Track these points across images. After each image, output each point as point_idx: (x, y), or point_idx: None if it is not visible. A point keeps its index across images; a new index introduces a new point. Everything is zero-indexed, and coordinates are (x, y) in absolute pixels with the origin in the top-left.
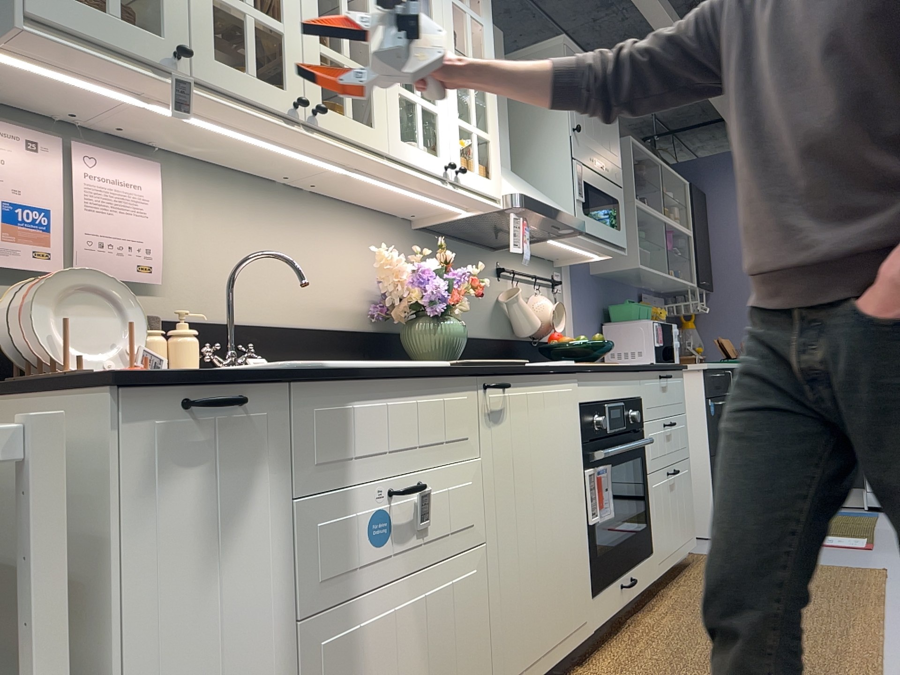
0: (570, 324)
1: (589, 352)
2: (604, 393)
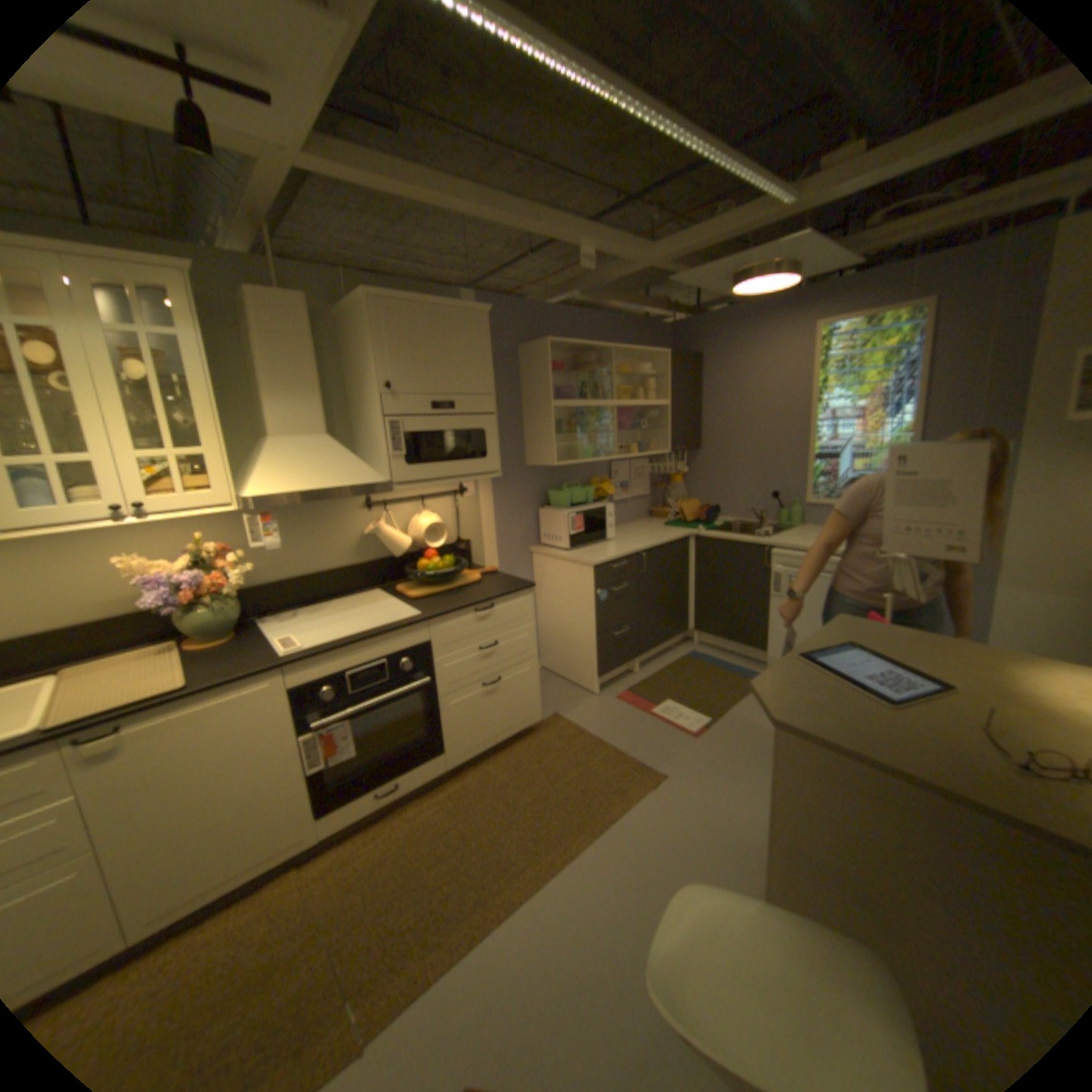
0: (486, 520)
1: (438, 576)
2: (344, 664)
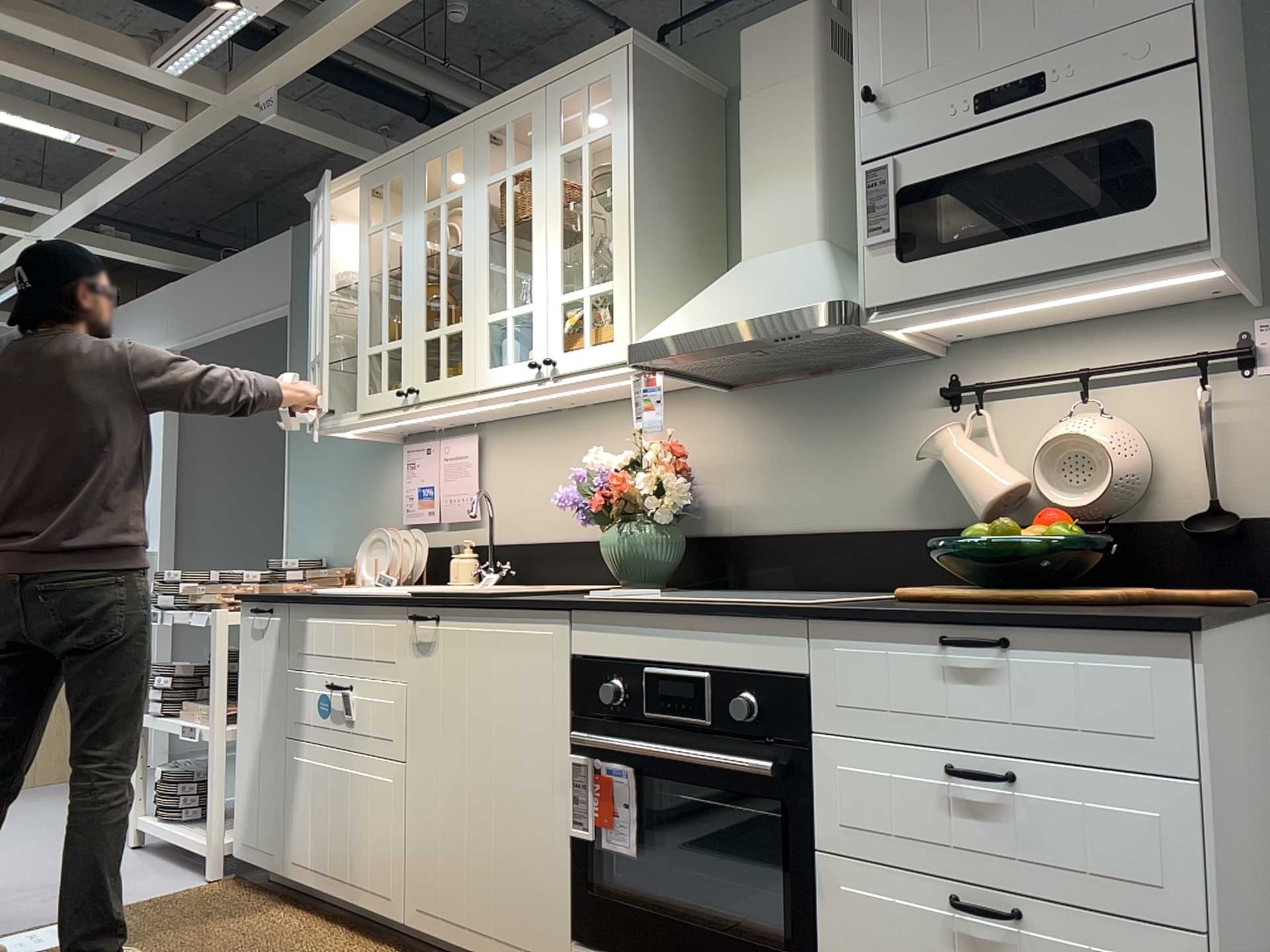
0: None
1: (987, 560)
2: (644, 648)
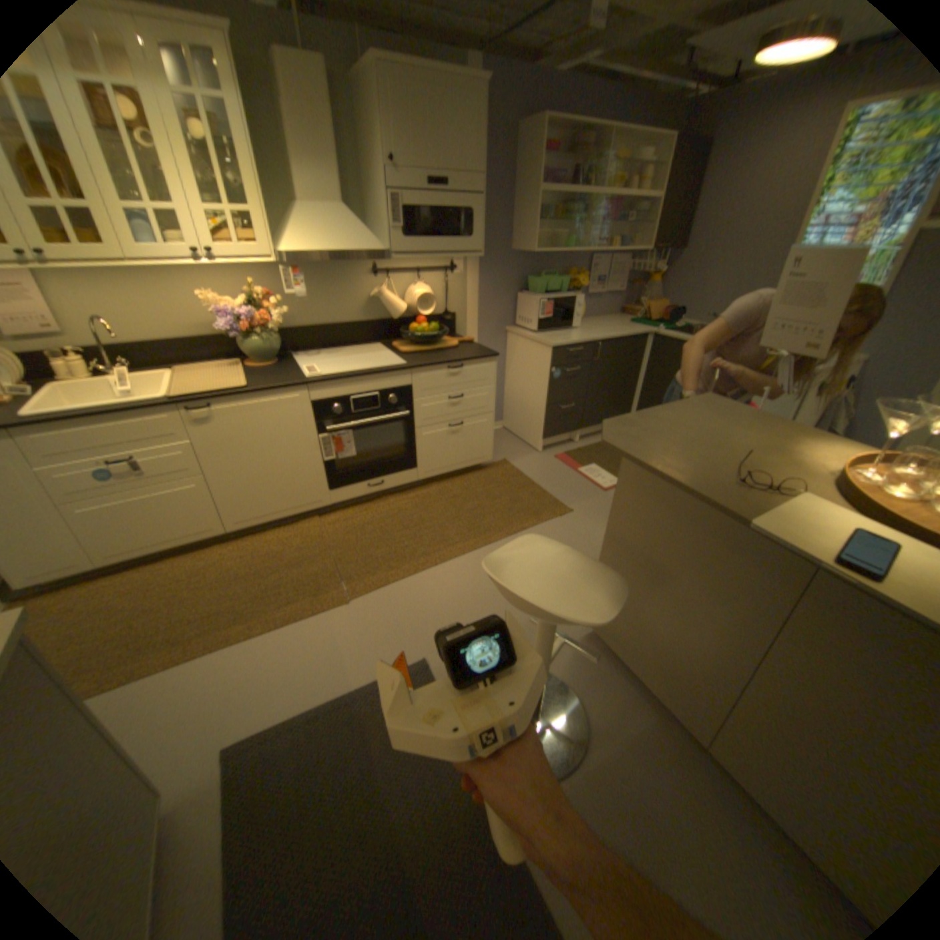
0: (470, 297)
1: (423, 338)
2: (348, 391)
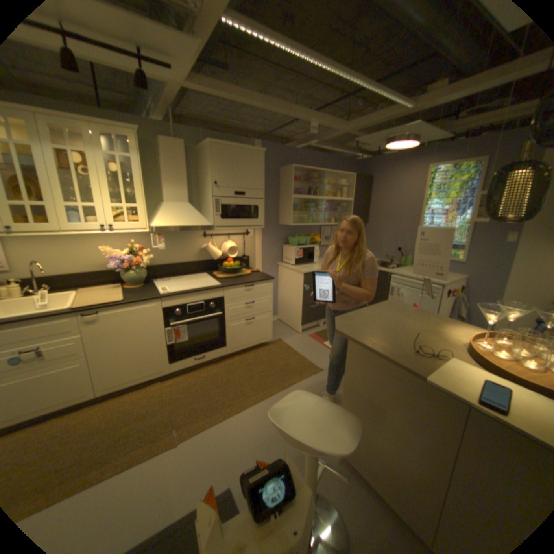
0: (257, 248)
1: (231, 270)
2: (185, 301)
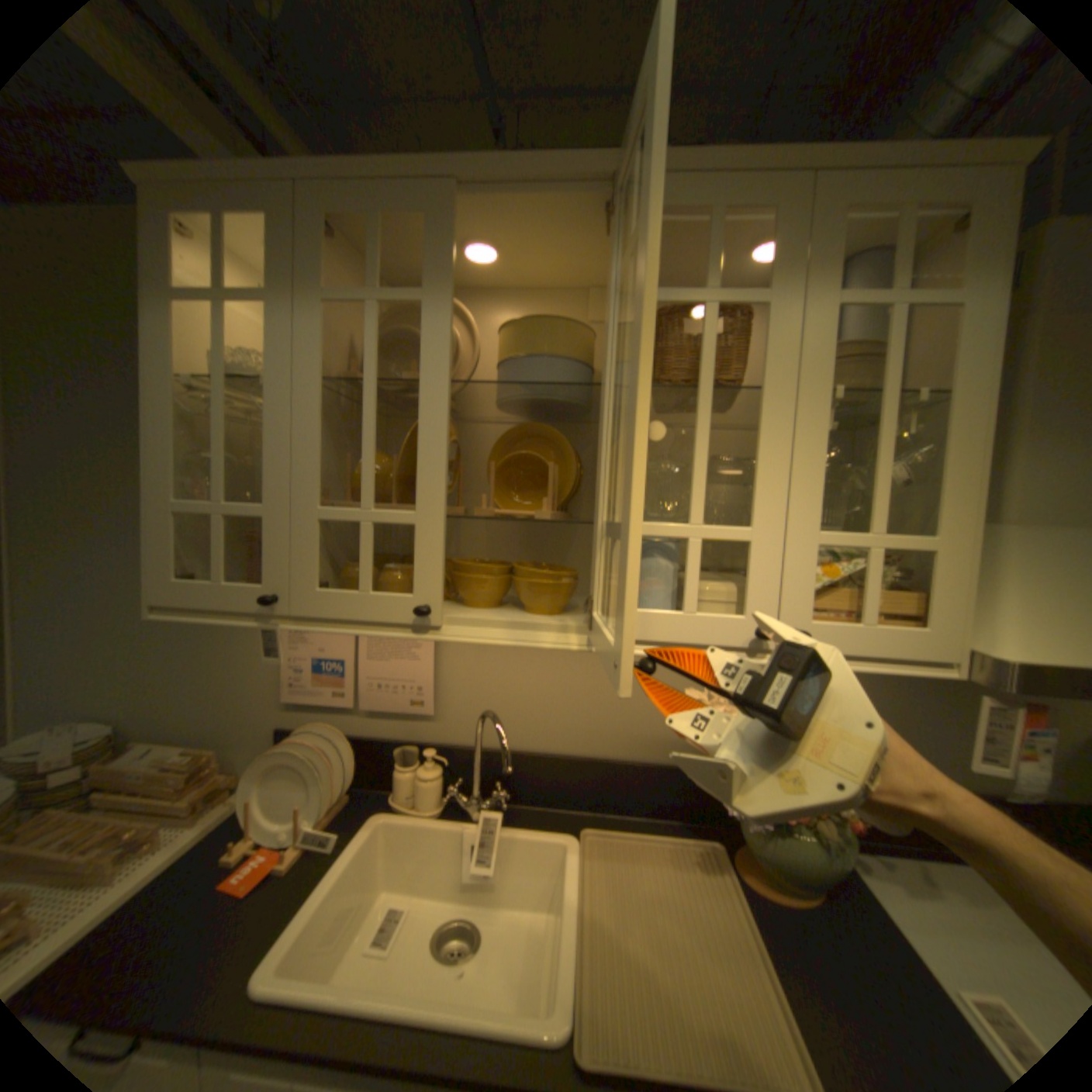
0: None
1: None
2: None
